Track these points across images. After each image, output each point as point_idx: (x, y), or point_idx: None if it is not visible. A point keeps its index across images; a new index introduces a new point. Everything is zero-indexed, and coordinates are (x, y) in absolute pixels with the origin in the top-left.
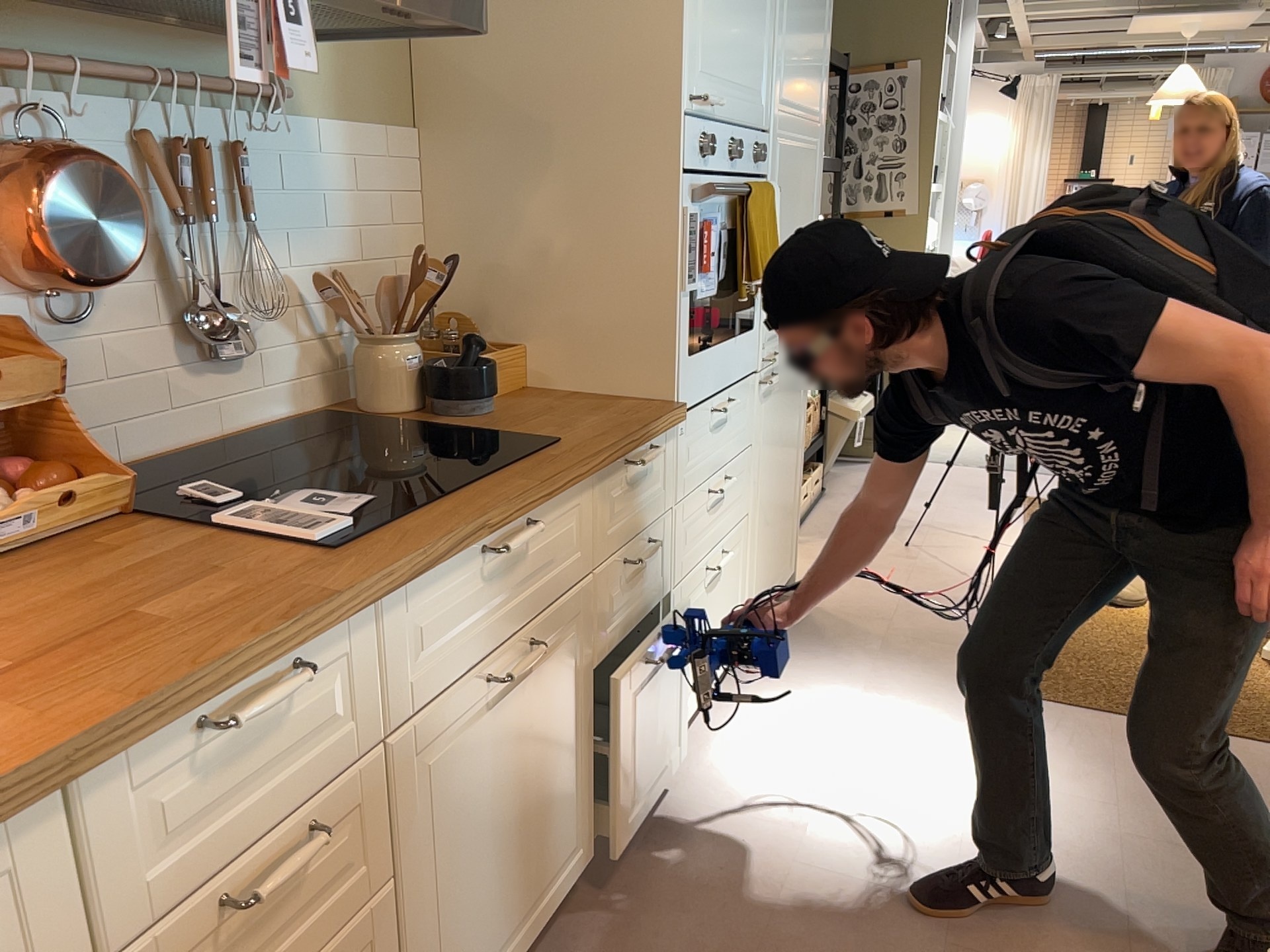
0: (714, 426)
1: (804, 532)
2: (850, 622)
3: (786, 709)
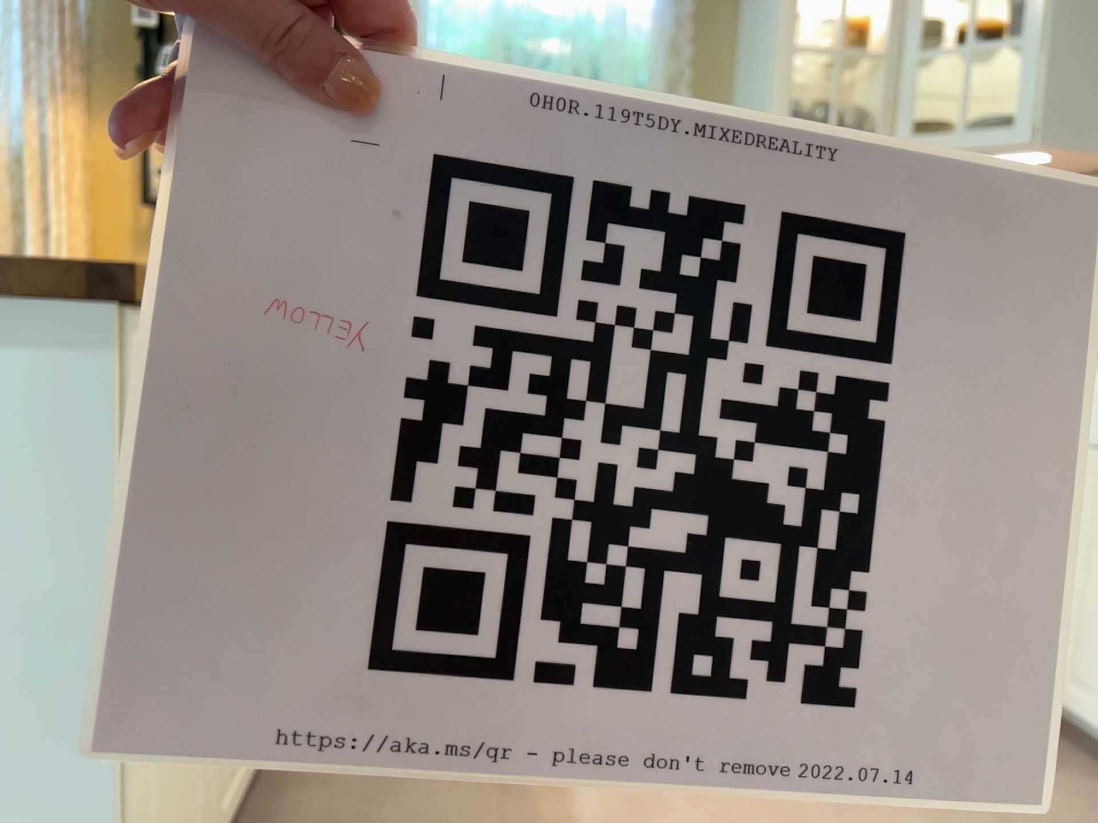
0: None
1: None
2: None
3: None
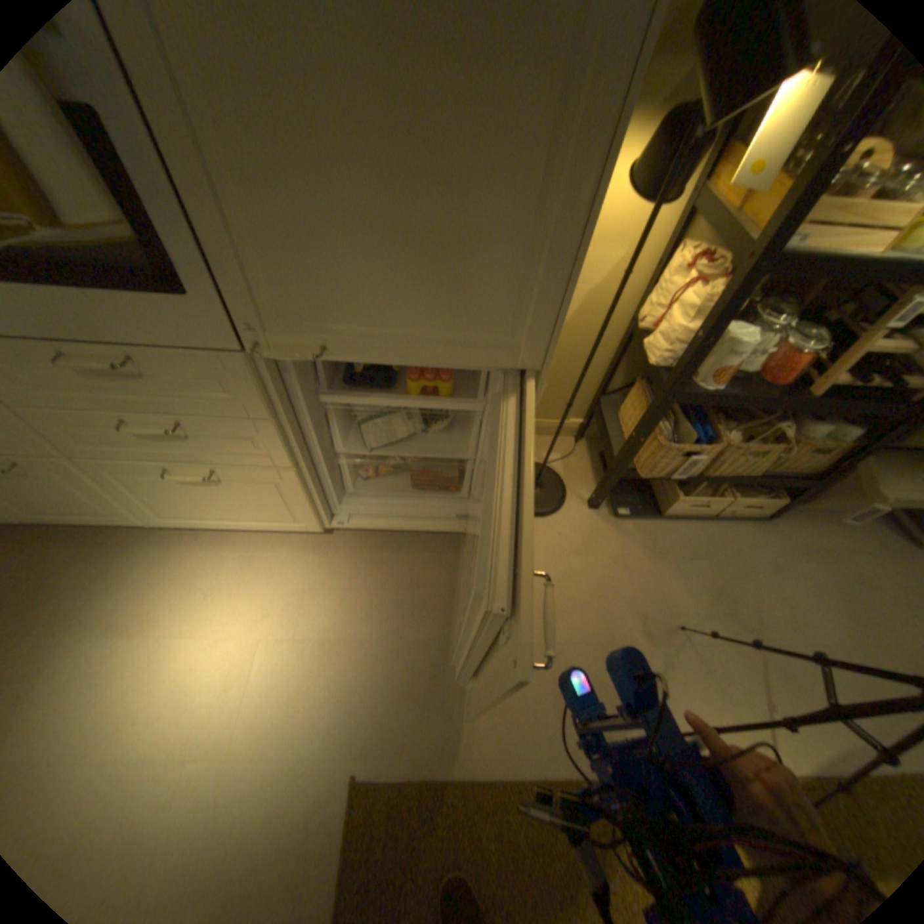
0: (83, 370)
1: (644, 527)
2: (454, 608)
3: (273, 589)
